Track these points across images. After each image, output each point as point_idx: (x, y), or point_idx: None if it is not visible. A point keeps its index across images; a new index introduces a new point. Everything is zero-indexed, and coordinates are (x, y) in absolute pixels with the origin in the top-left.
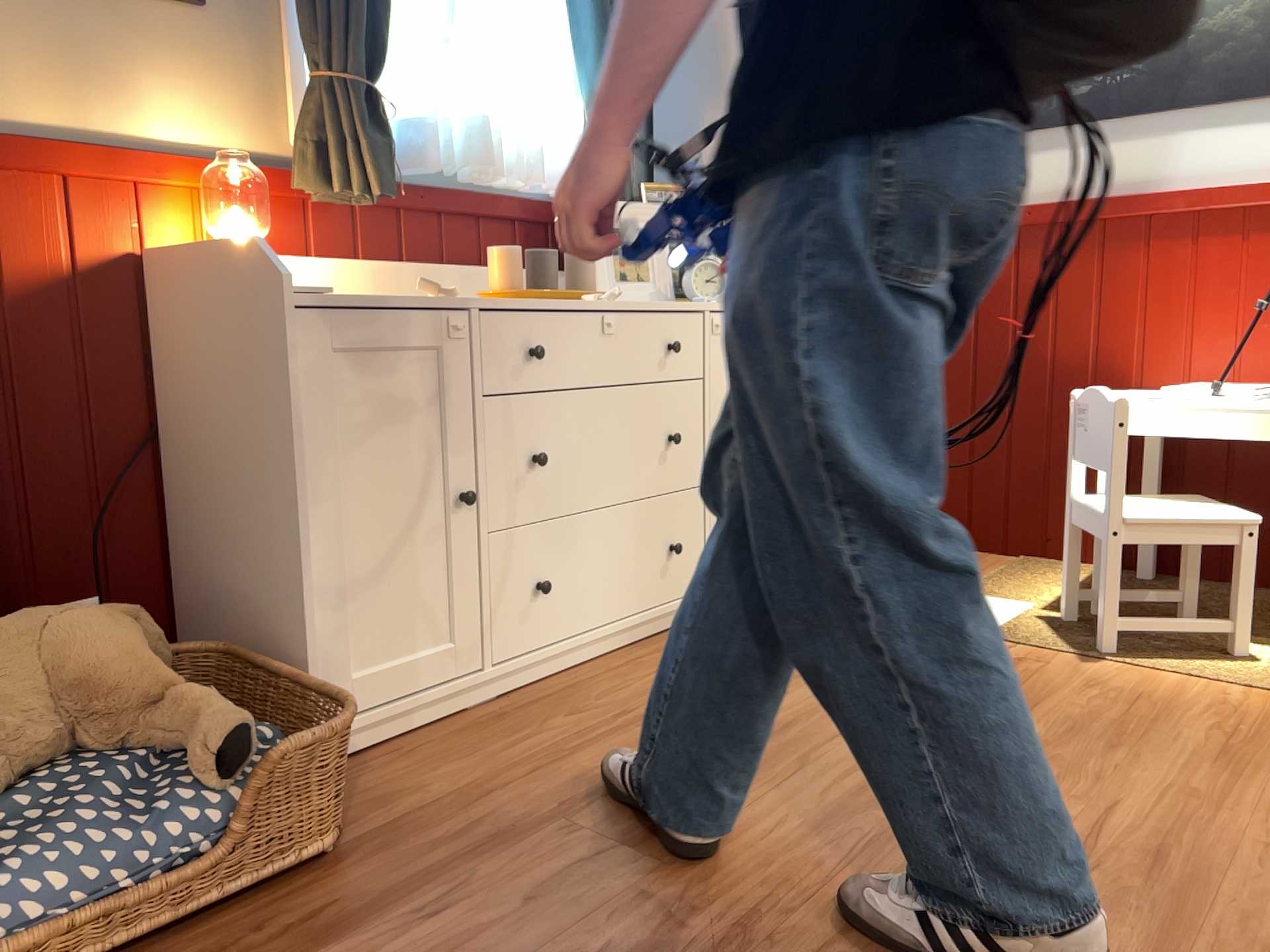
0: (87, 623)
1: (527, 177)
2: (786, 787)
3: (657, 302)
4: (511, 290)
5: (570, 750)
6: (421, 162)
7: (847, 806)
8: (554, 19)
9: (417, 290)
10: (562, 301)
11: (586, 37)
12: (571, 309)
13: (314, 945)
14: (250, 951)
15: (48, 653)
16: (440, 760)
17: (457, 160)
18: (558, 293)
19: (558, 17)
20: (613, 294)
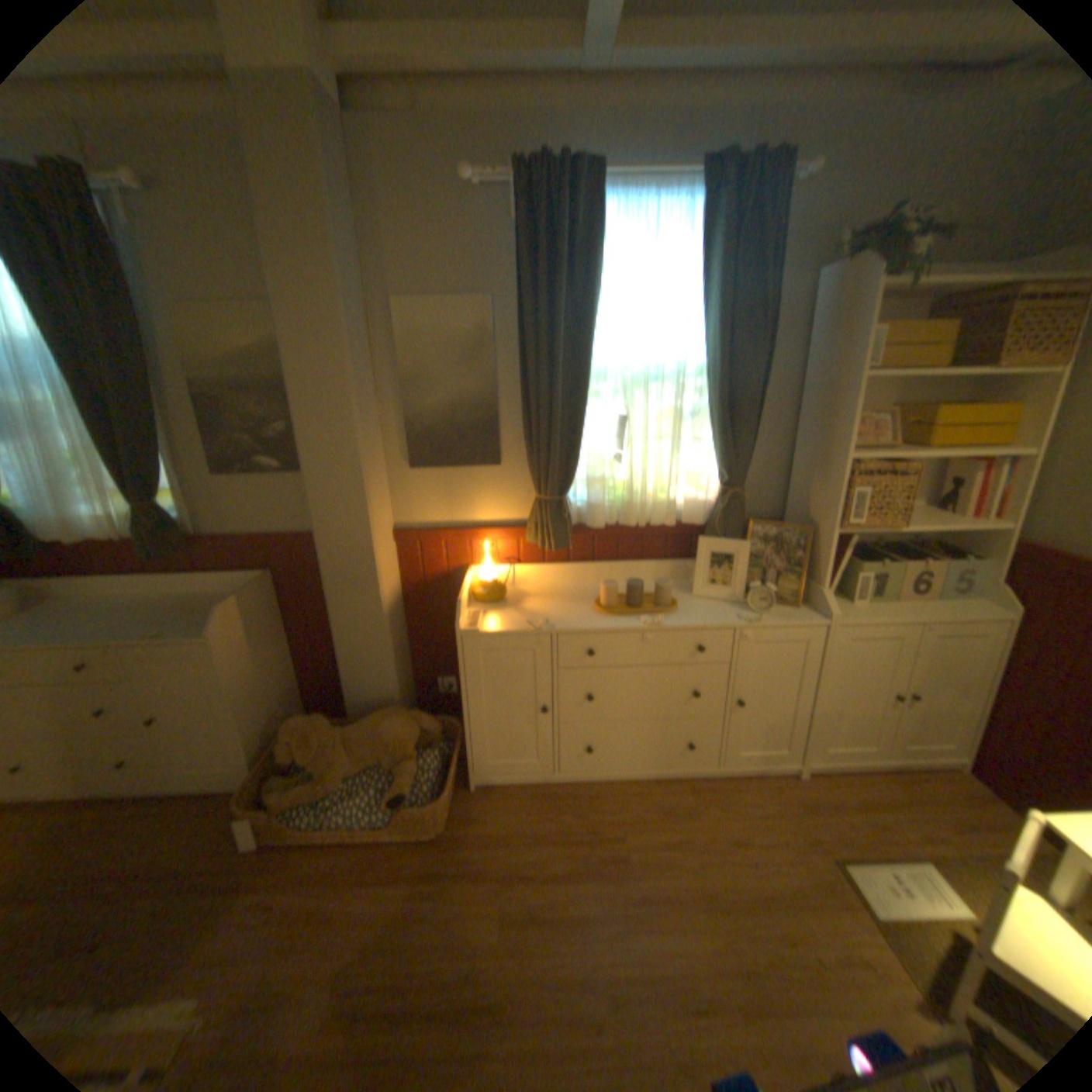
0: (392, 728)
1: (663, 523)
2: (592, 948)
3: (698, 621)
4: (603, 608)
5: (549, 844)
6: (592, 525)
7: (598, 988)
8: (702, 426)
9: (529, 623)
10: (630, 618)
11: (716, 440)
12: (620, 632)
13: (391, 884)
14: (380, 871)
15: (378, 736)
16: (509, 813)
17: (620, 517)
18: (629, 613)
19: (703, 426)
20: (651, 625)
